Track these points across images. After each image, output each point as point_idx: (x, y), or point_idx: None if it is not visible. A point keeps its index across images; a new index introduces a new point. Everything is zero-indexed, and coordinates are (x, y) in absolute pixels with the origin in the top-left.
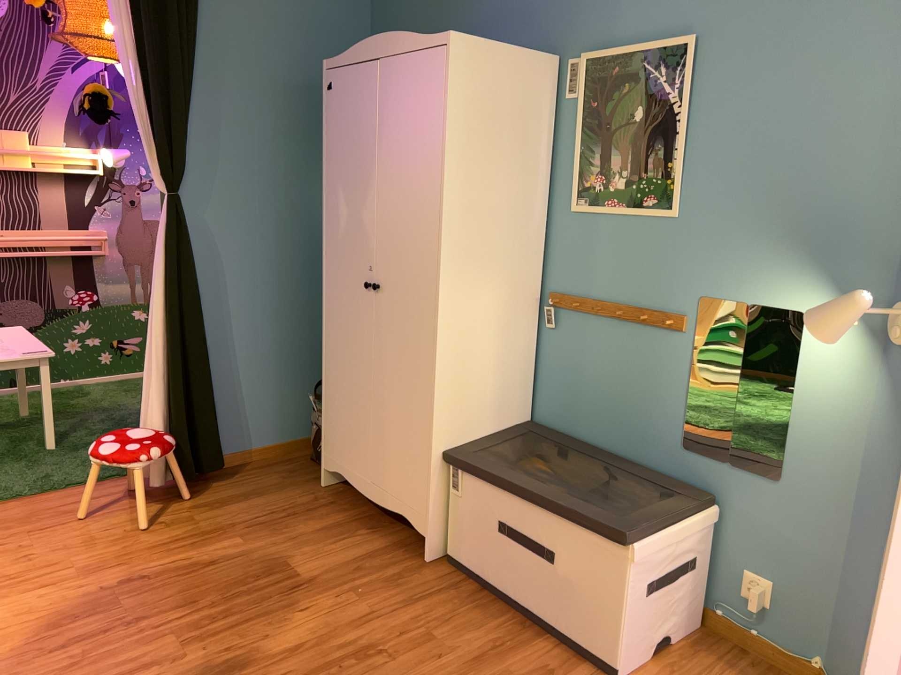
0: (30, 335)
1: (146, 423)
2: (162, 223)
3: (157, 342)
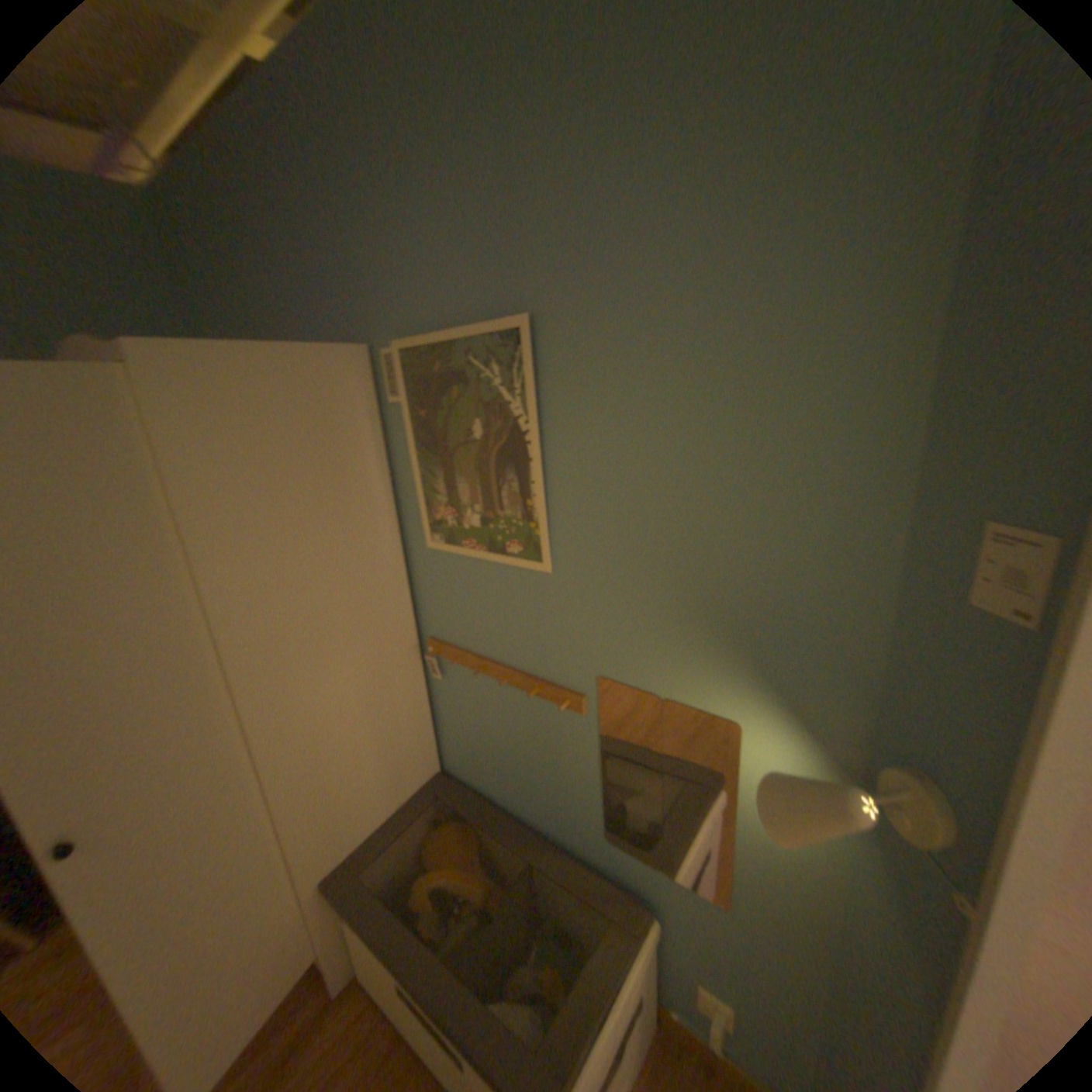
0: None
1: None
2: None
3: None
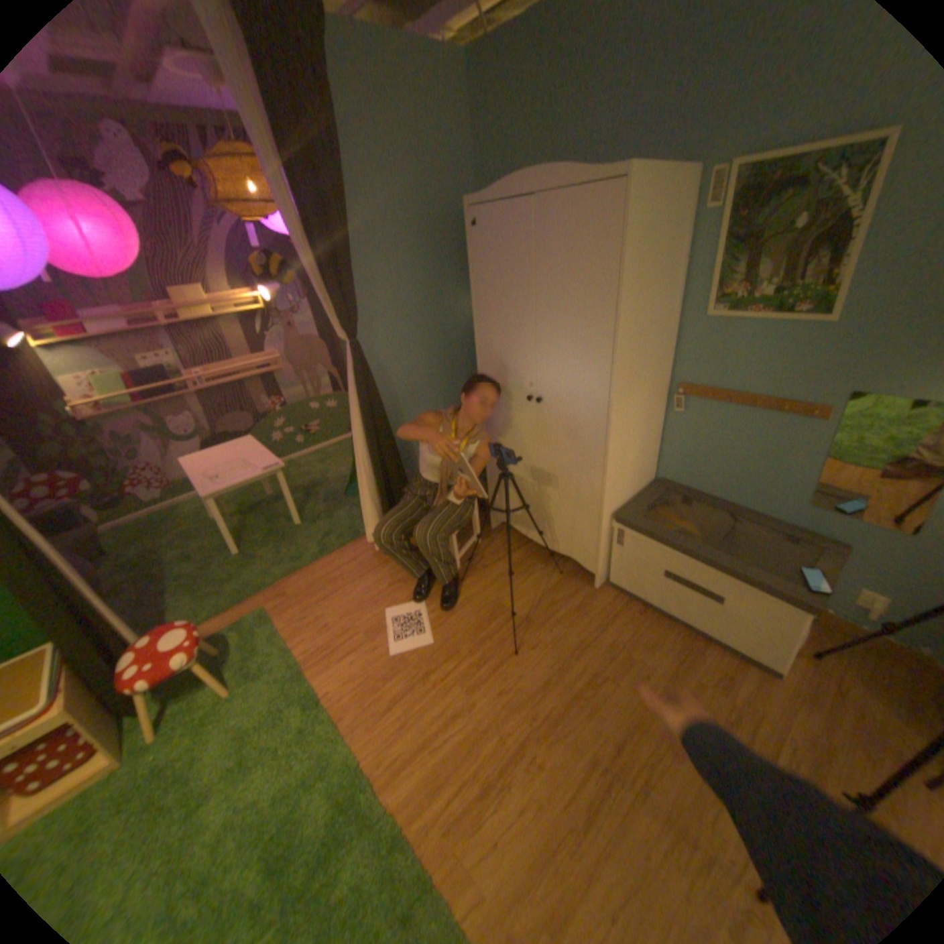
0: (257, 448)
1: (368, 512)
2: (350, 368)
3: (364, 457)
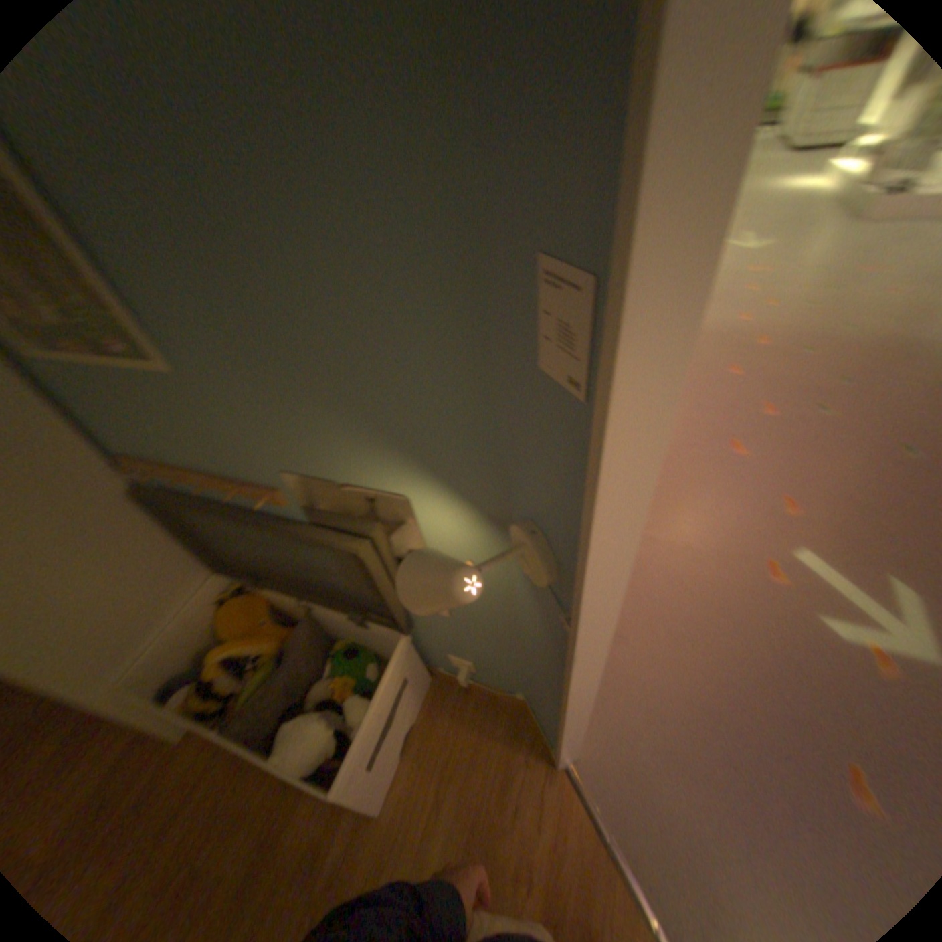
0: None
1: None
2: None
3: None
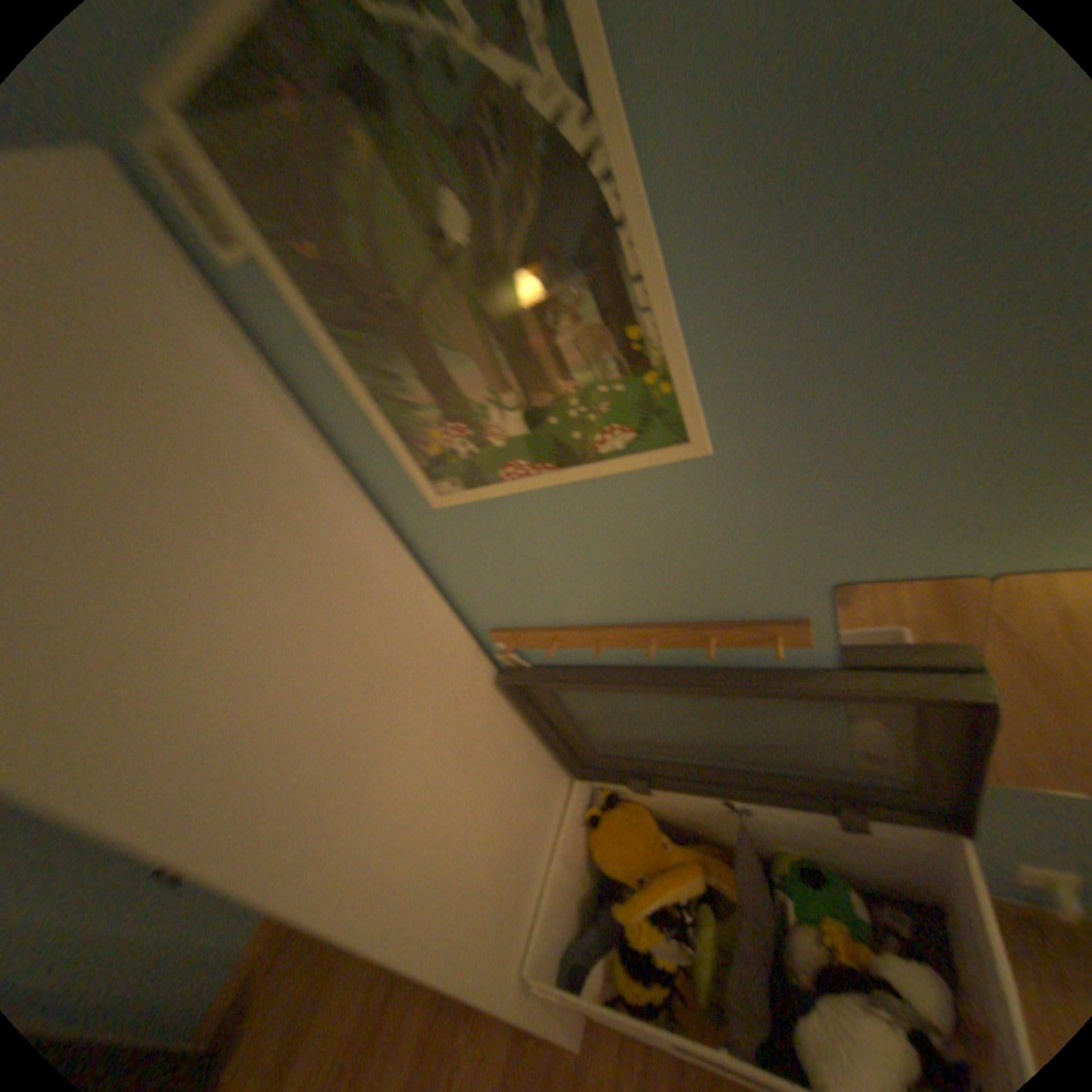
0: None
1: None
2: None
3: None
